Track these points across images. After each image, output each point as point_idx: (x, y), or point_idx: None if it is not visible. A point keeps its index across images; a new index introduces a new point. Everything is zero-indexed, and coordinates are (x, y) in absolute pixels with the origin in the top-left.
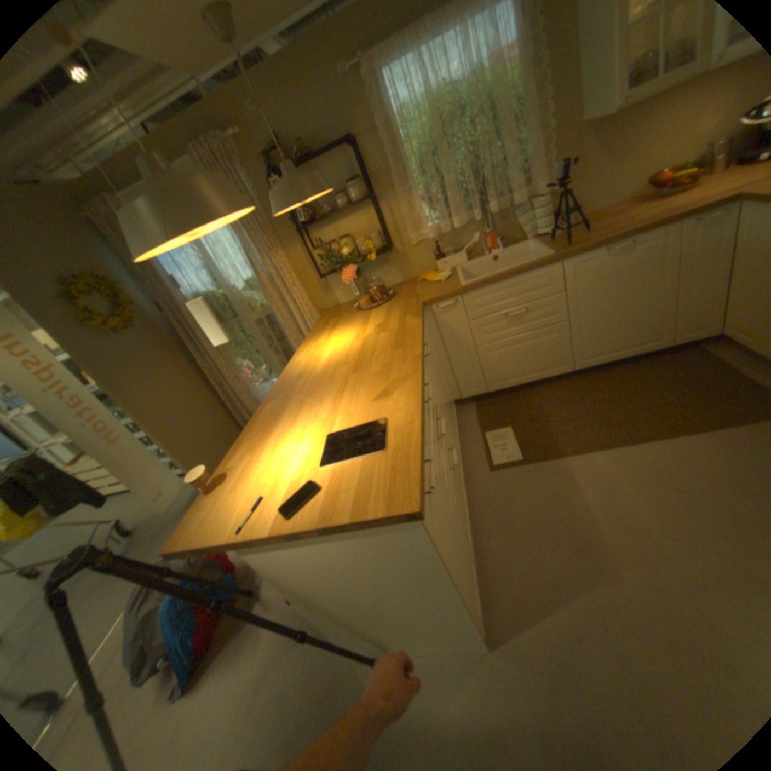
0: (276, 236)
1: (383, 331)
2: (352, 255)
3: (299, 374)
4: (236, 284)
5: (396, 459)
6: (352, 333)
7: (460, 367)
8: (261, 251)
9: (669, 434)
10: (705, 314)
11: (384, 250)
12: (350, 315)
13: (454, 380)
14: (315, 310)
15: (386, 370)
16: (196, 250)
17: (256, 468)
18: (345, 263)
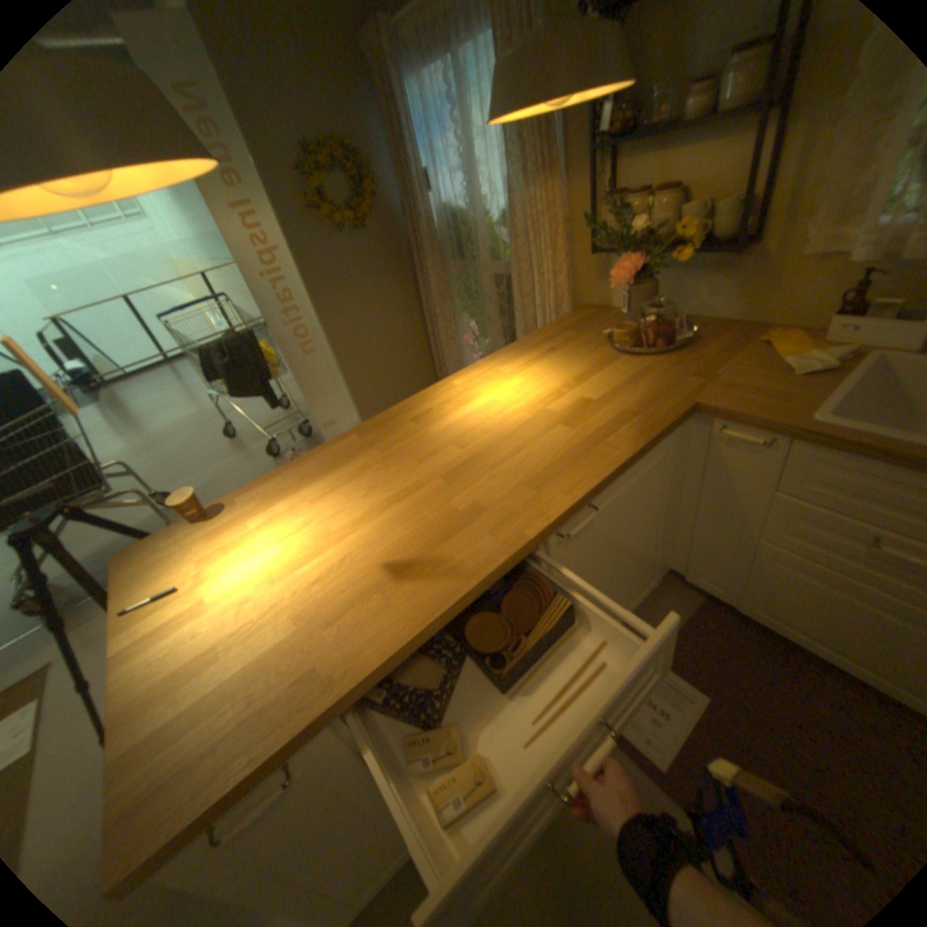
0: (565, 140)
1: (573, 419)
2: (654, 229)
3: (426, 409)
4: (487, 207)
5: (236, 735)
6: (547, 383)
7: (708, 541)
8: (525, 165)
9: None
10: None
11: (740, 238)
12: (592, 339)
13: (688, 546)
14: (571, 296)
15: (465, 518)
16: (458, 133)
17: (232, 532)
18: (630, 242)
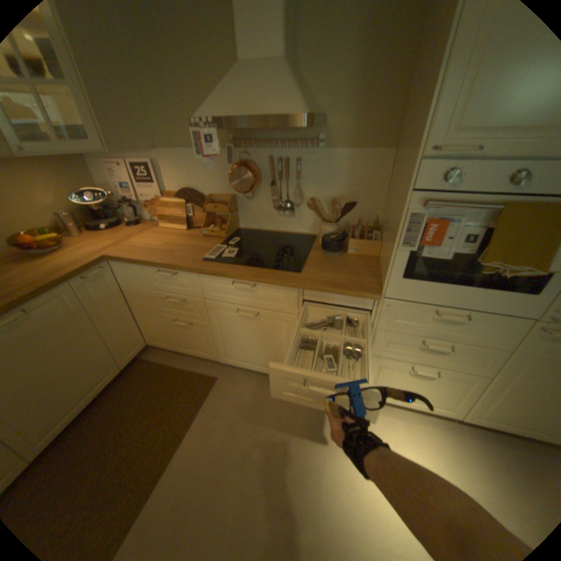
0: None
1: None
2: None
3: None
4: None
5: None
6: None
7: None
8: None
9: (165, 459)
10: (128, 339)
11: None
12: None
13: None
14: None
15: None
16: None
17: None
18: None
